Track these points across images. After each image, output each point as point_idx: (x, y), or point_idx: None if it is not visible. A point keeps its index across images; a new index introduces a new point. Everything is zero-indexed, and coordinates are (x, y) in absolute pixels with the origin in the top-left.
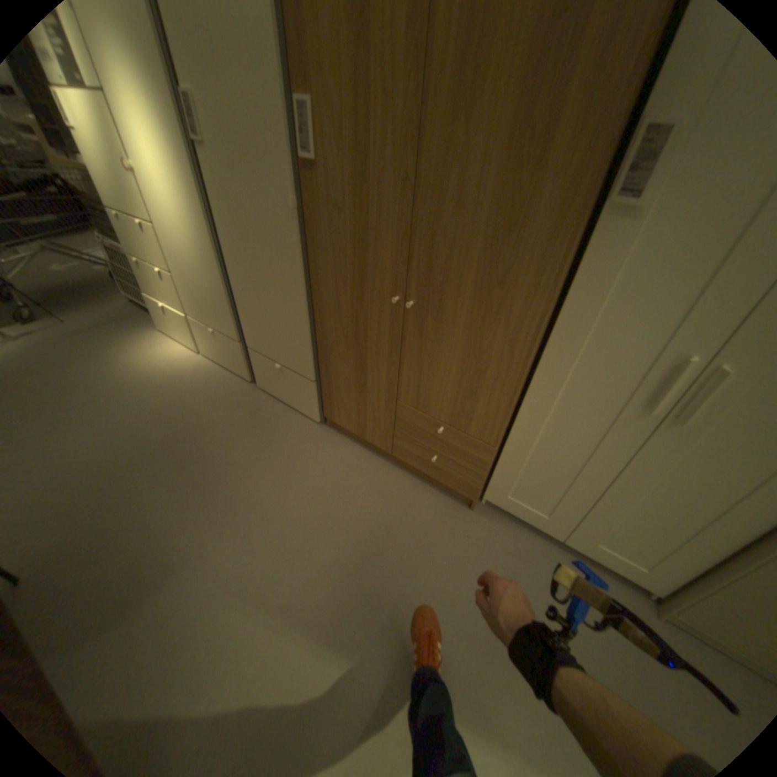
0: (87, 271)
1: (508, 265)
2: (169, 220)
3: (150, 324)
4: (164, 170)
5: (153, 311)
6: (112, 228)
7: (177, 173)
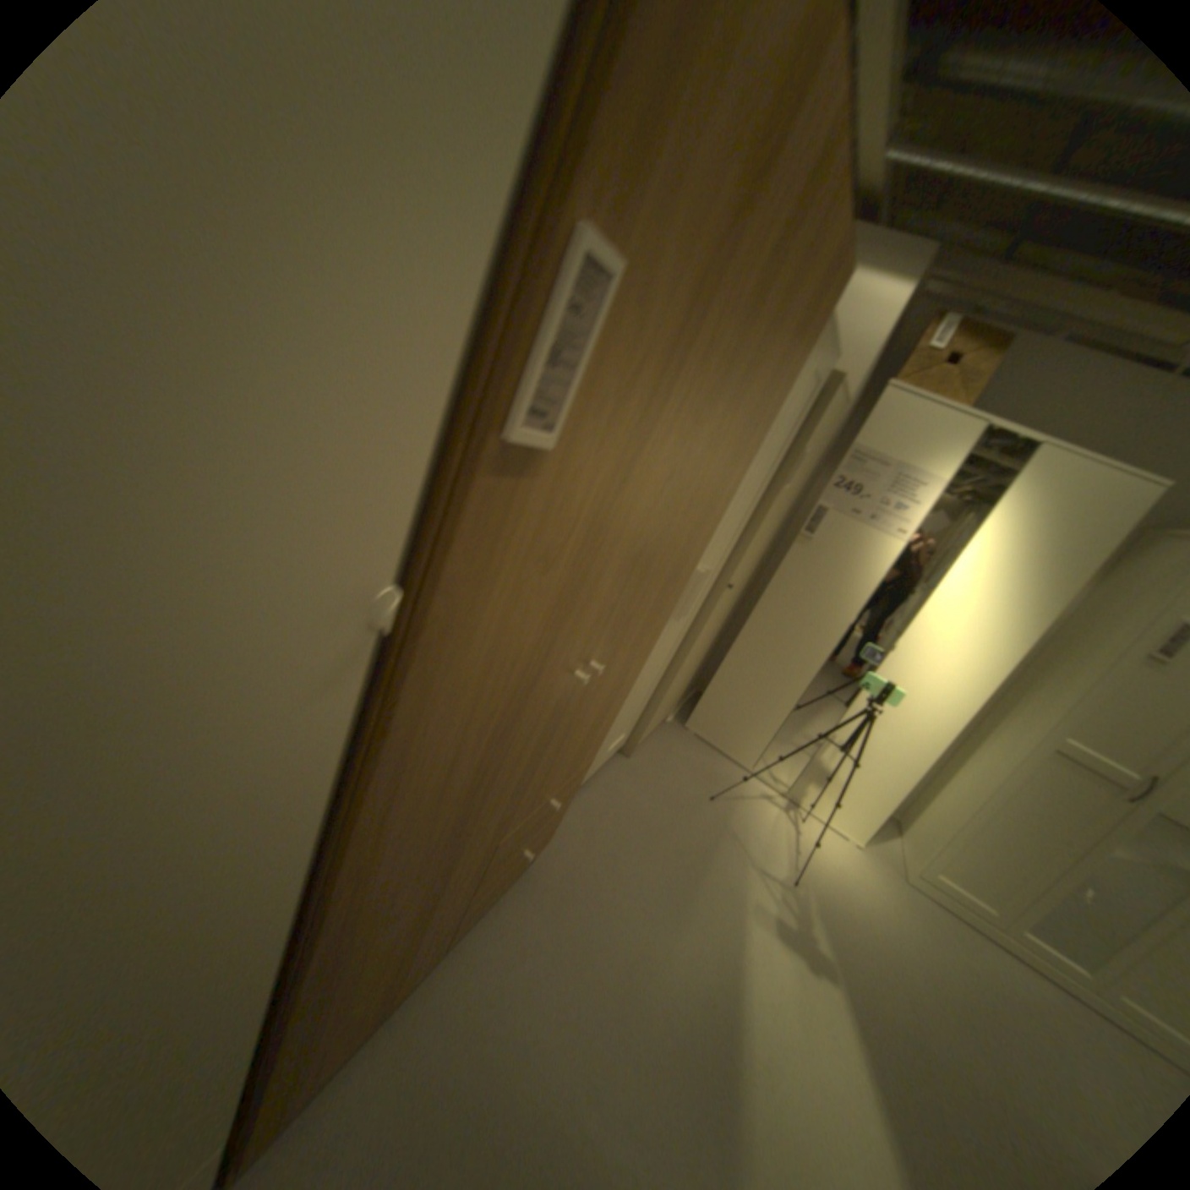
0: None
1: (688, 554)
2: None
3: None
4: None
5: None
6: None
7: None
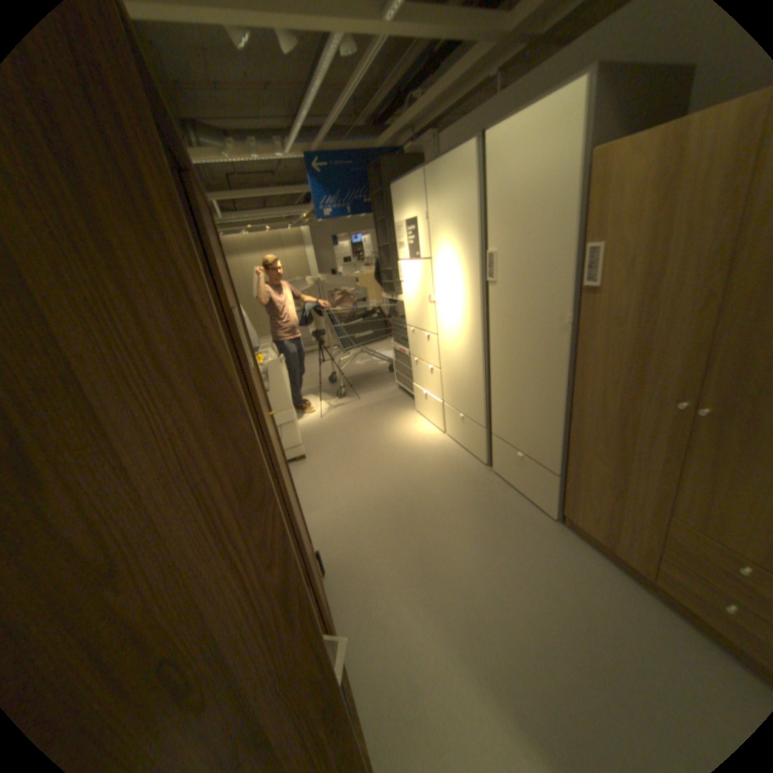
0: (374, 365)
1: None
2: (451, 332)
3: (410, 405)
4: (457, 300)
5: (416, 396)
6: (403, 338)
7: (467, 302)
